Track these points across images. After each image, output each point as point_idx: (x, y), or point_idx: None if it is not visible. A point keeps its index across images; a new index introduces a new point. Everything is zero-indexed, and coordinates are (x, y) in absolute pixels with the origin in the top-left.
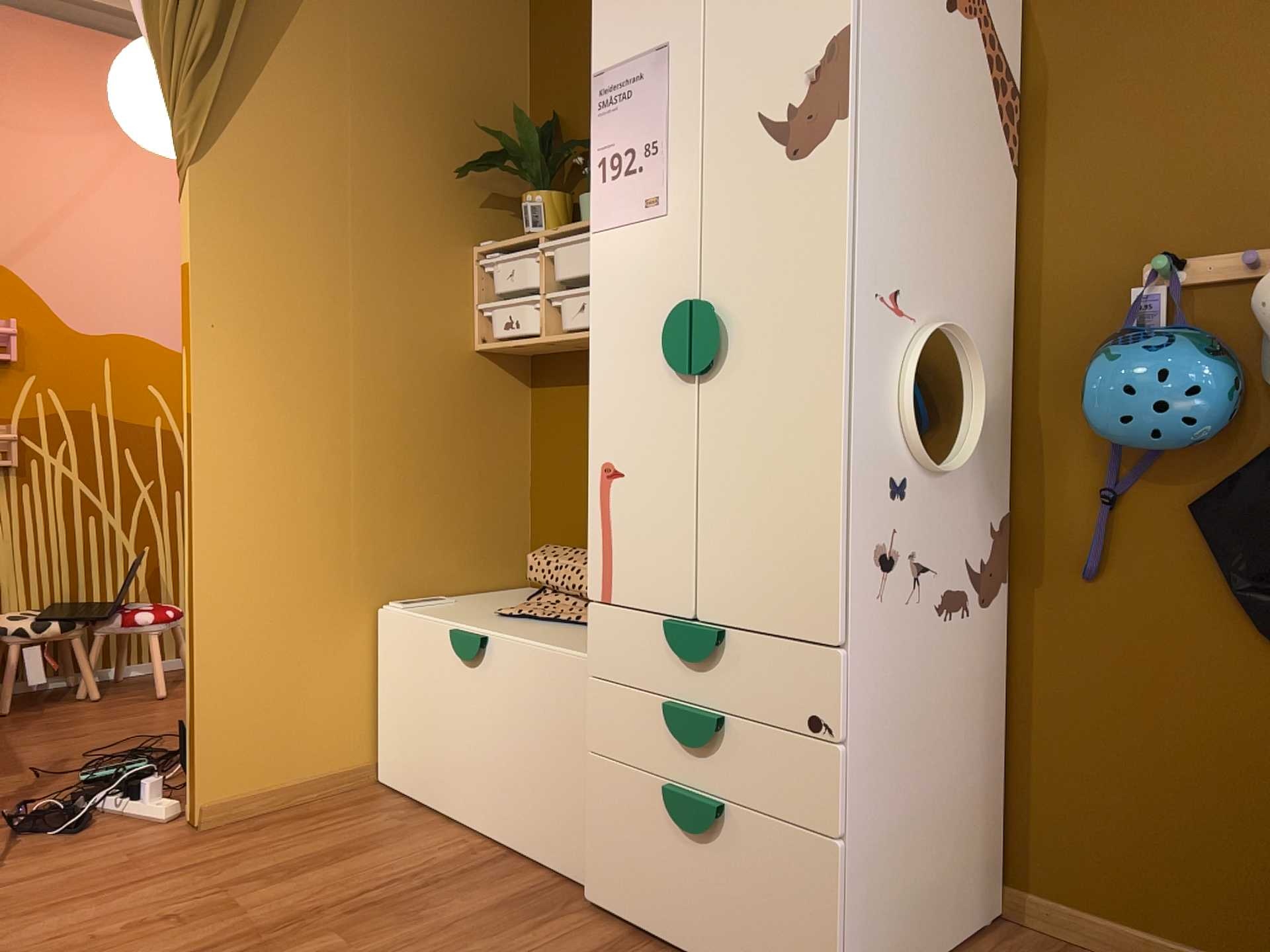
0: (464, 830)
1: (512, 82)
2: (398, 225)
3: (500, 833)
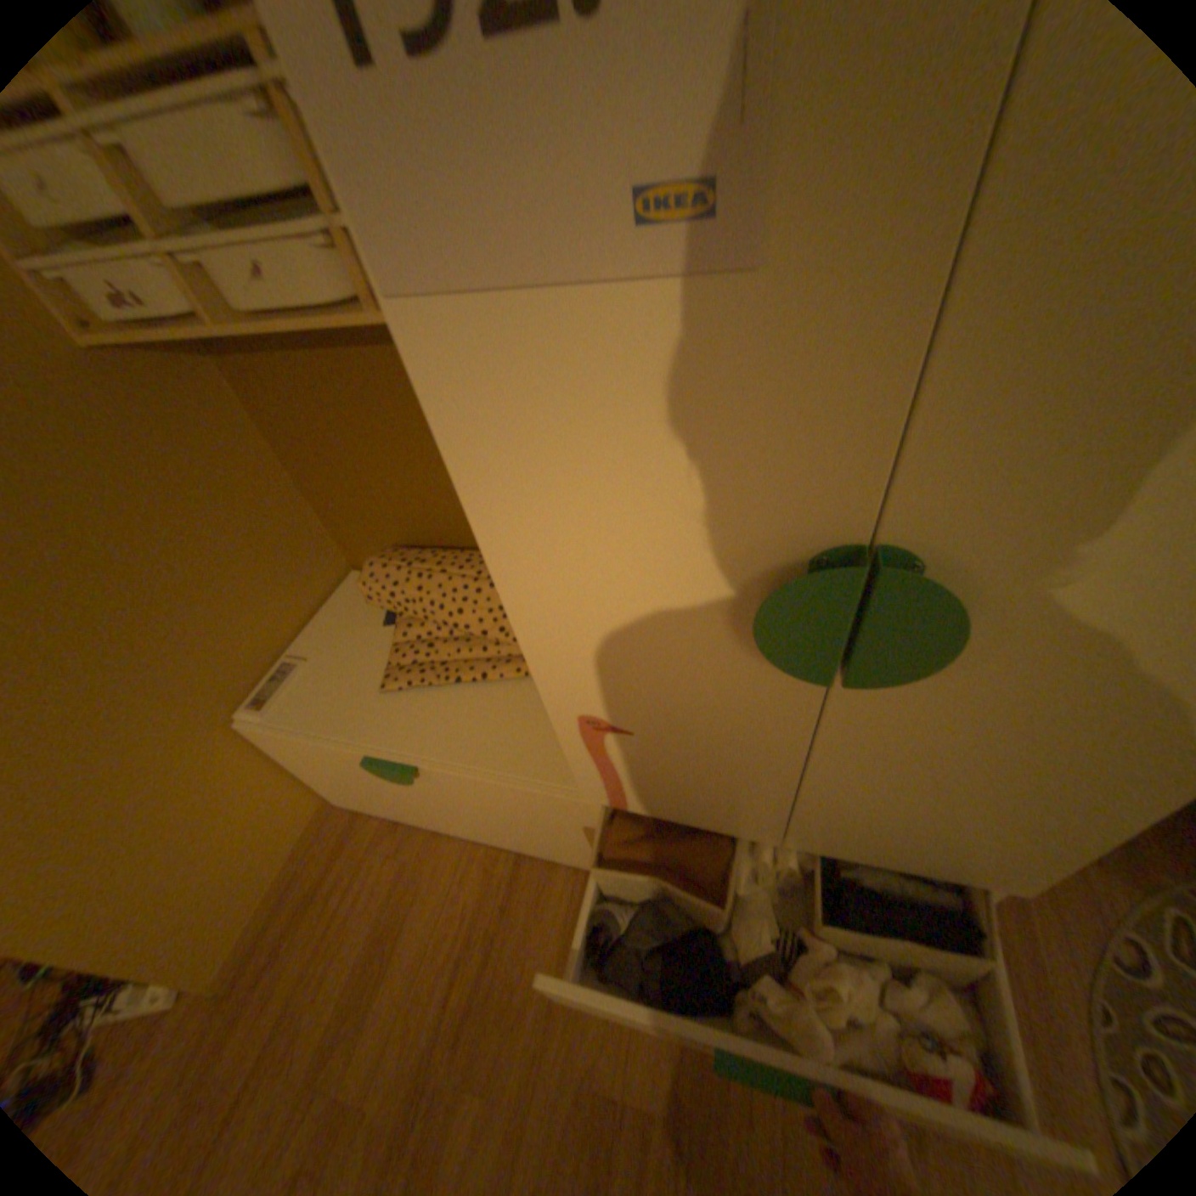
0: (458, 839)
1: None
2: None
3: (501, 845)
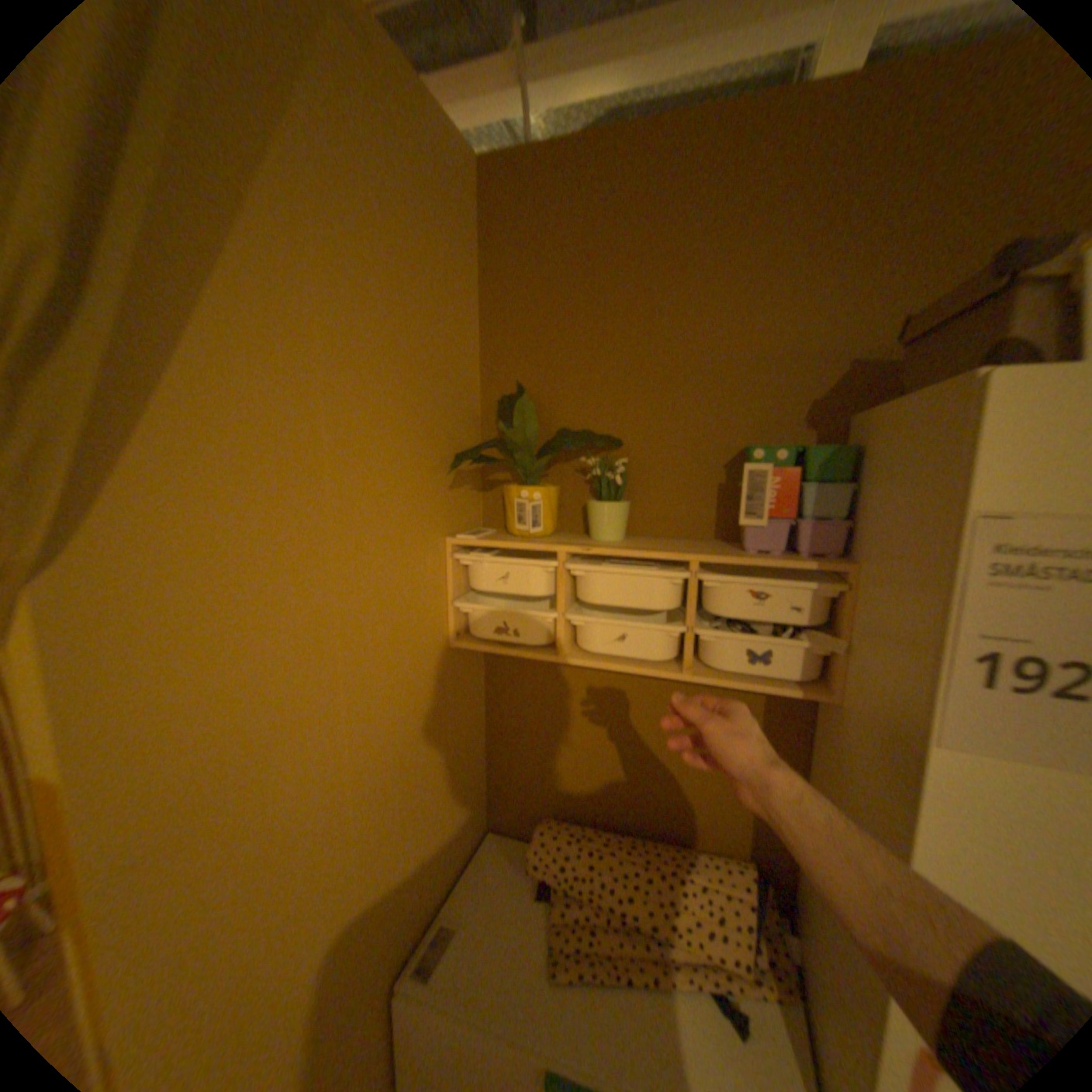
0: None
1: (467, 339)
2: (383, 543)
3: None
